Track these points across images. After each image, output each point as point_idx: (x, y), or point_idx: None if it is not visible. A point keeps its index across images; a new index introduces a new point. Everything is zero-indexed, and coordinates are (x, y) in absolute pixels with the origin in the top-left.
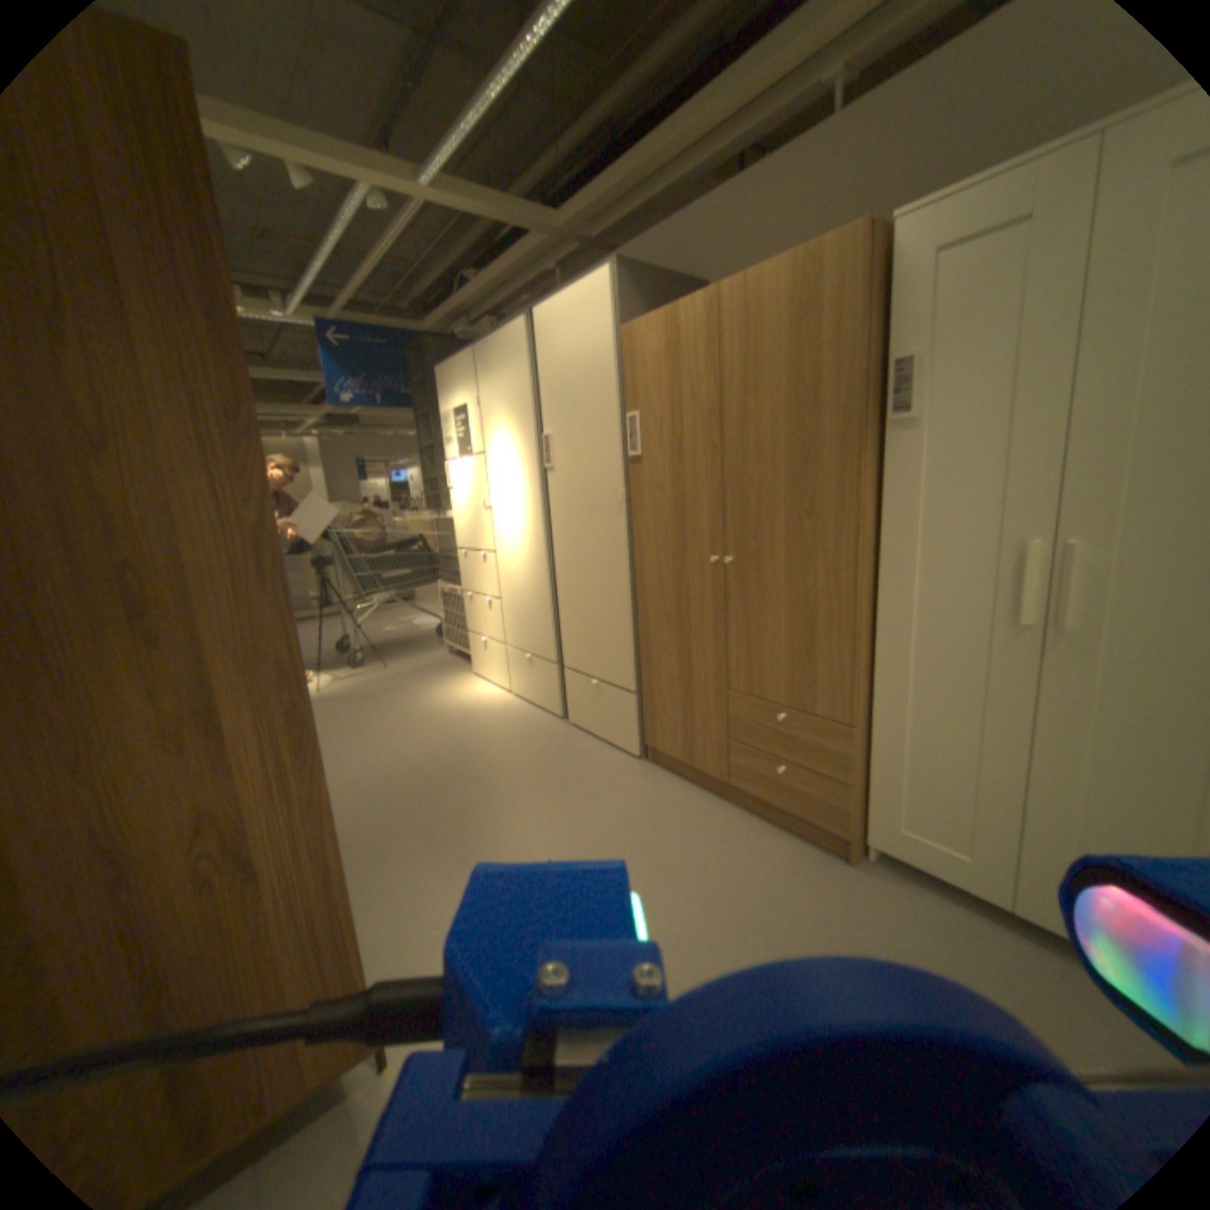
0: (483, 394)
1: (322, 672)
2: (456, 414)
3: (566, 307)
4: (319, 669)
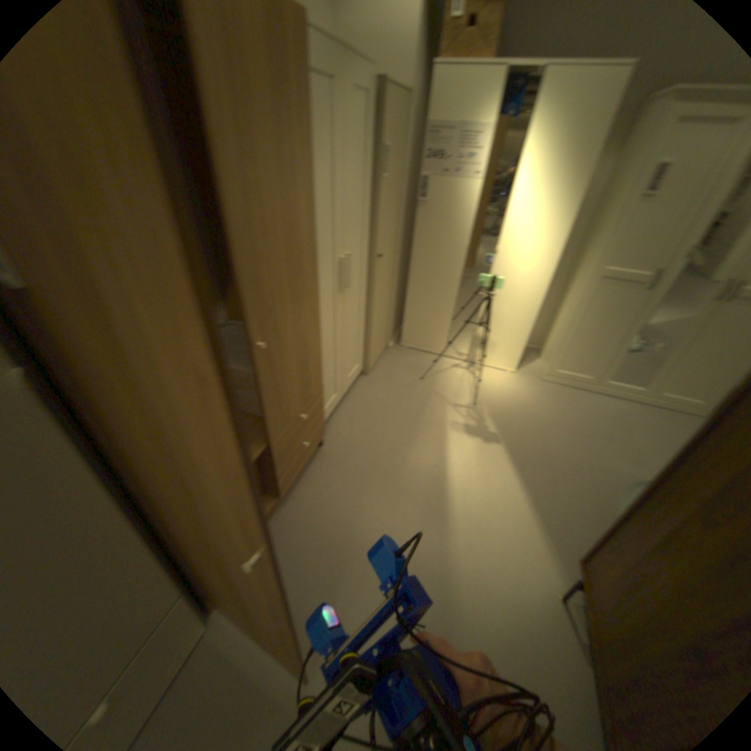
0: None
1: None
2: None
3: None
4: None
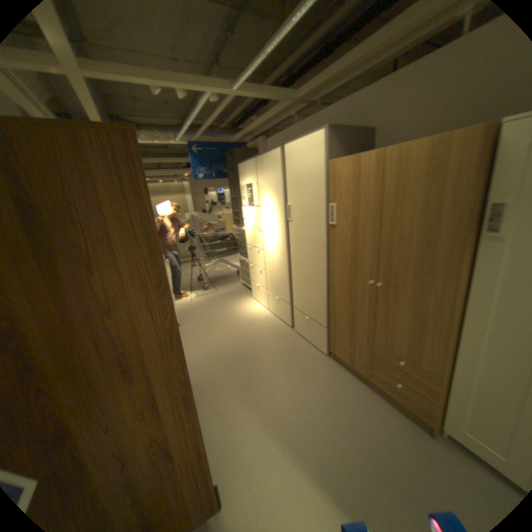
0: (262, 180)
1: (194, 292)
2: (249, 187)
3: (304, 147)
4: (193, 291)
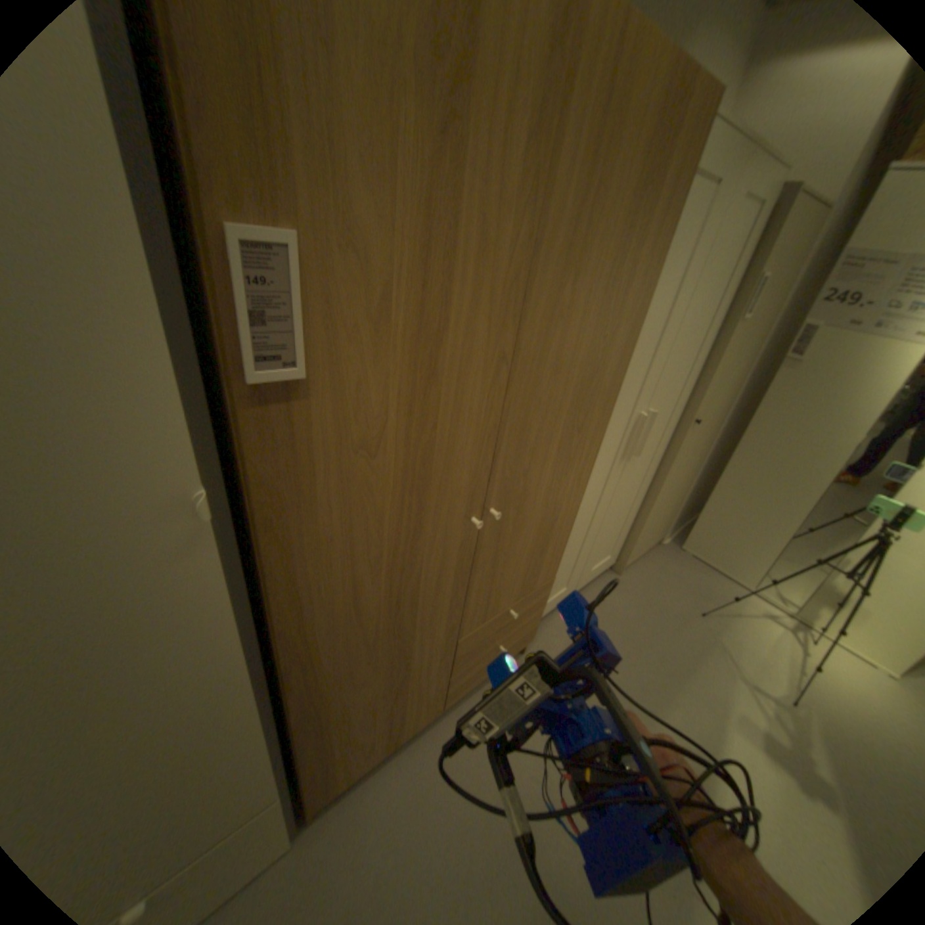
0: None
1: None
2: None
3: None
4: None
